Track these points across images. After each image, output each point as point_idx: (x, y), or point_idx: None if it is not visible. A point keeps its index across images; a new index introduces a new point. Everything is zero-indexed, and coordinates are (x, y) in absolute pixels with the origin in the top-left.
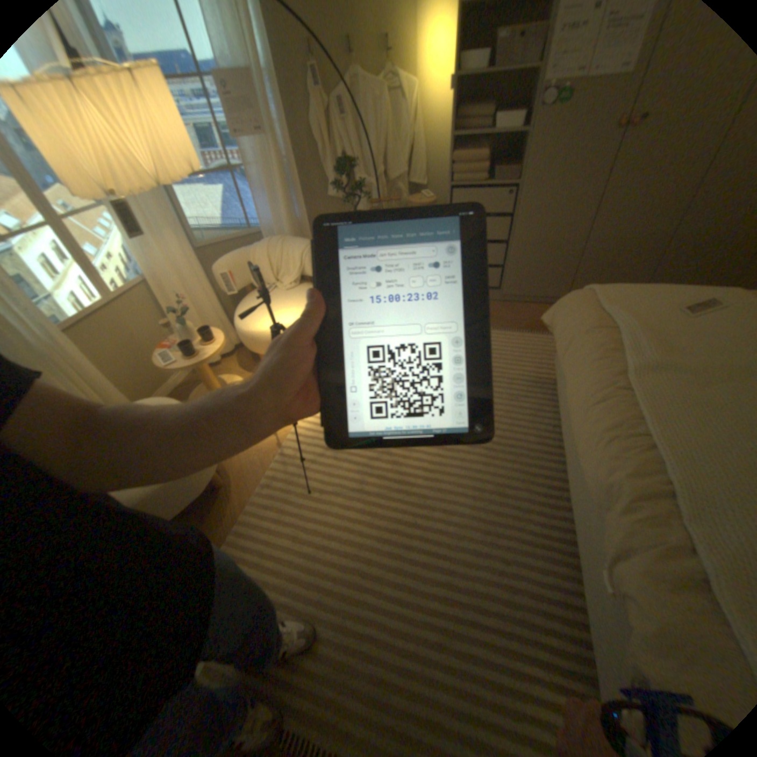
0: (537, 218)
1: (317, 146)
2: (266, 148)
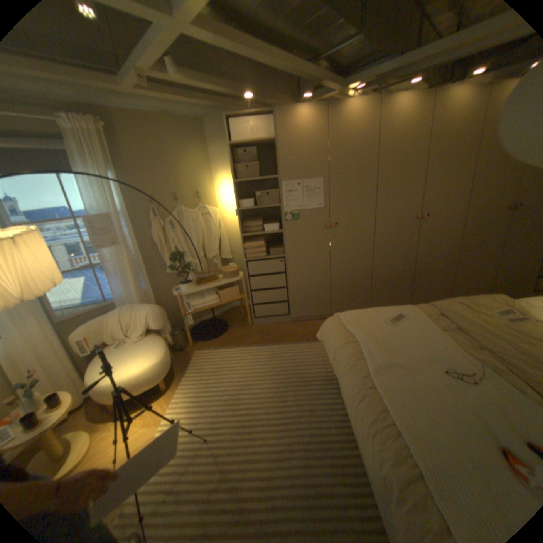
0: (300, 273)
1: (158, 246)
2: (120, 252)
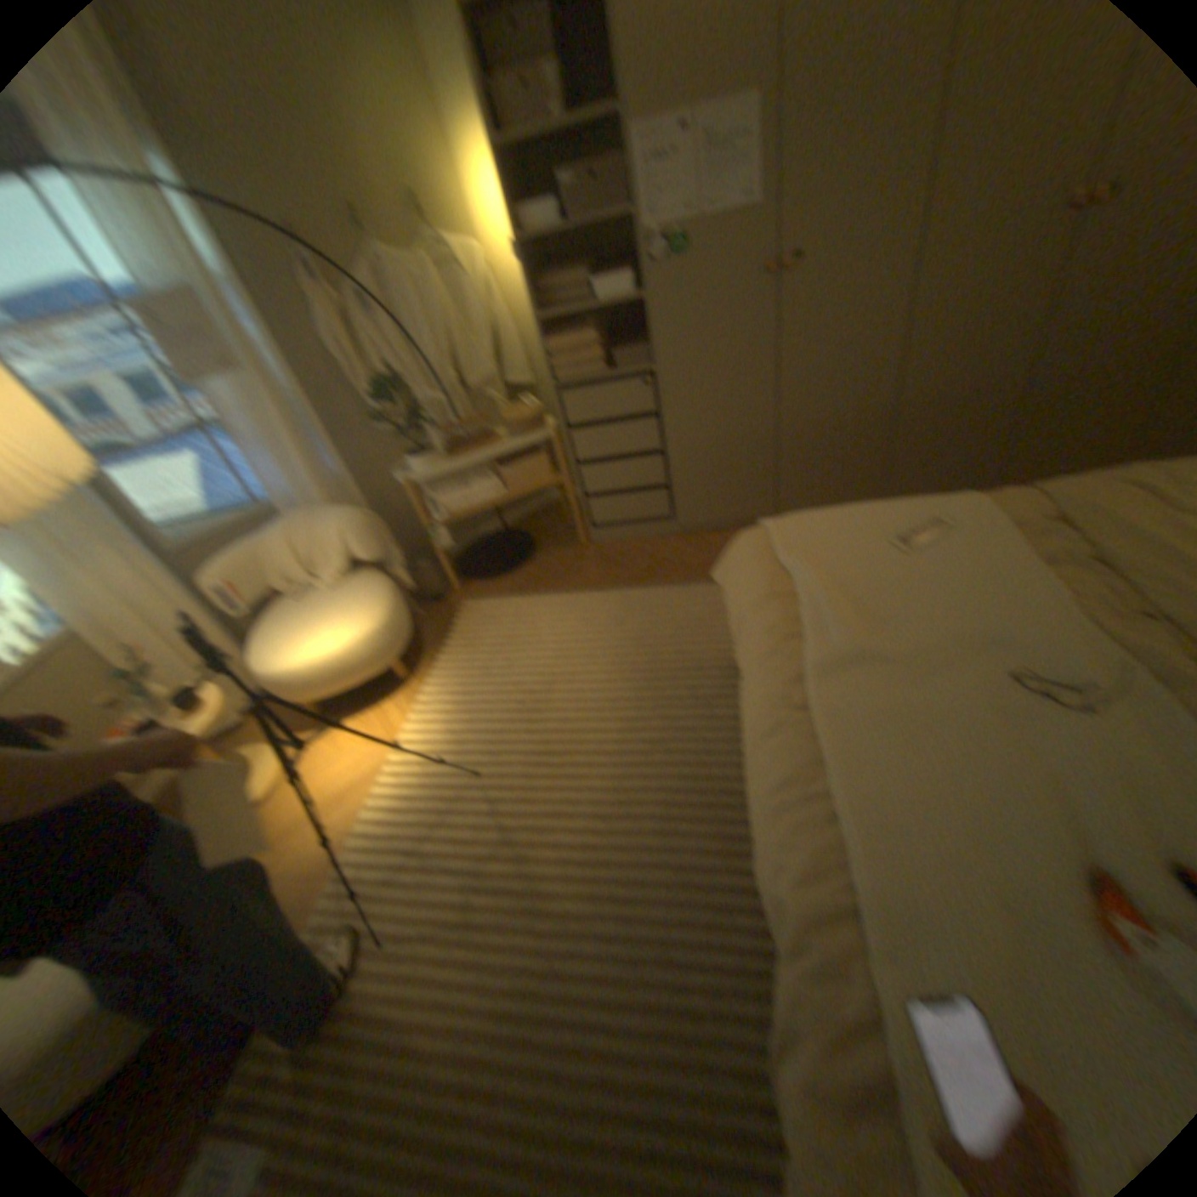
0: (697, 414)
1: (345, 369)
2: (257, 392)
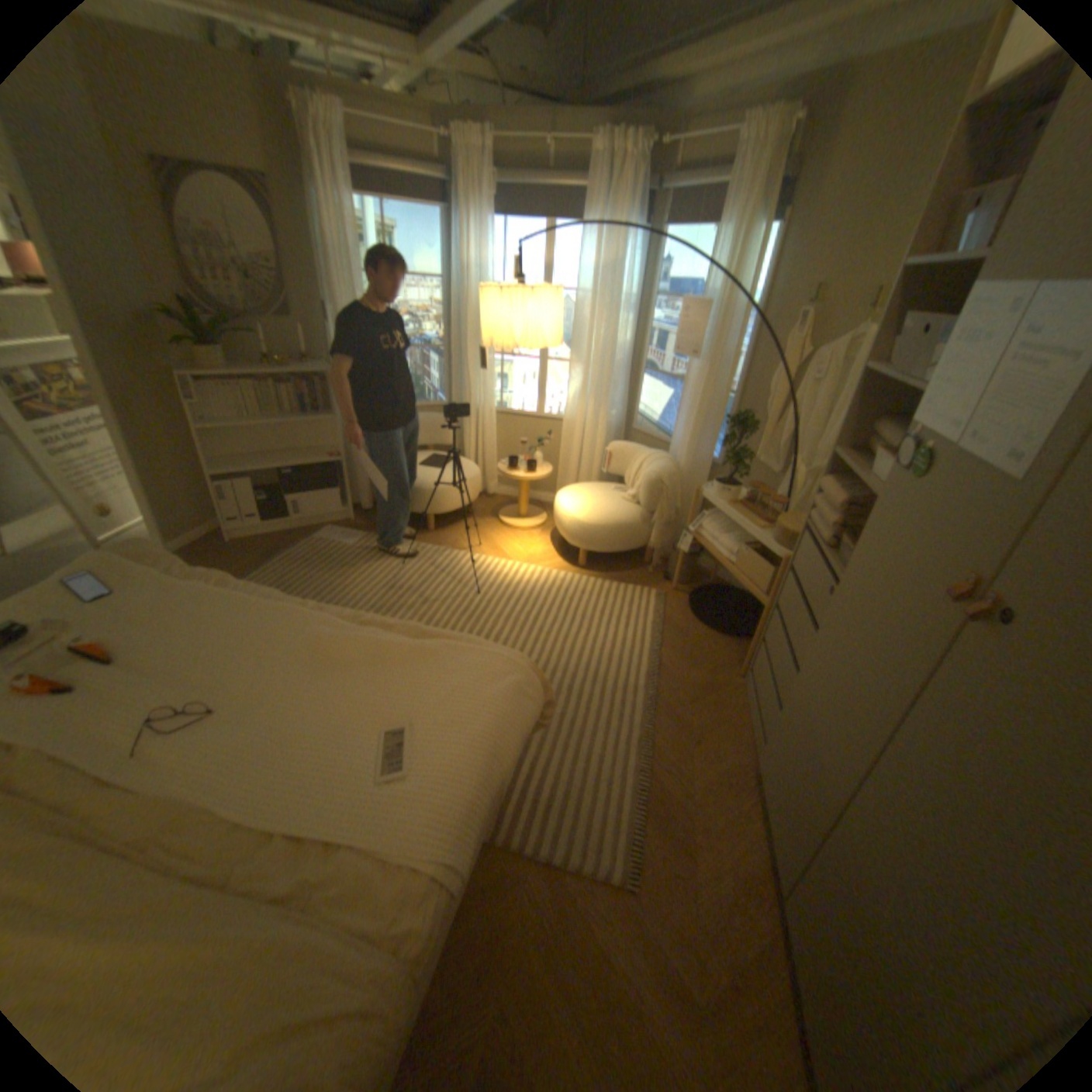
0: (824, 671)
1: (771, 397)
2: (703, 374)
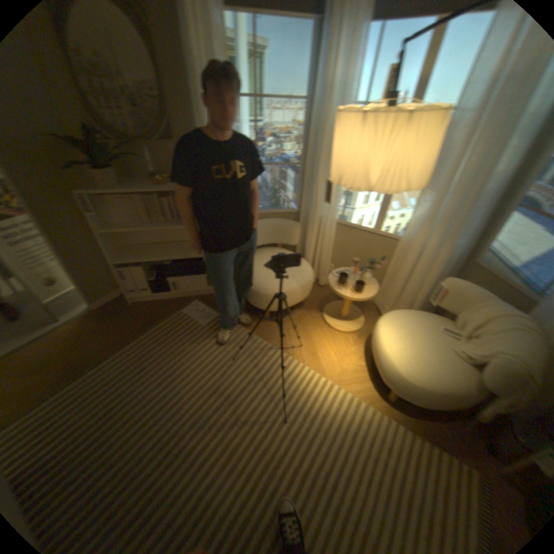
0: None
1: None
2: None
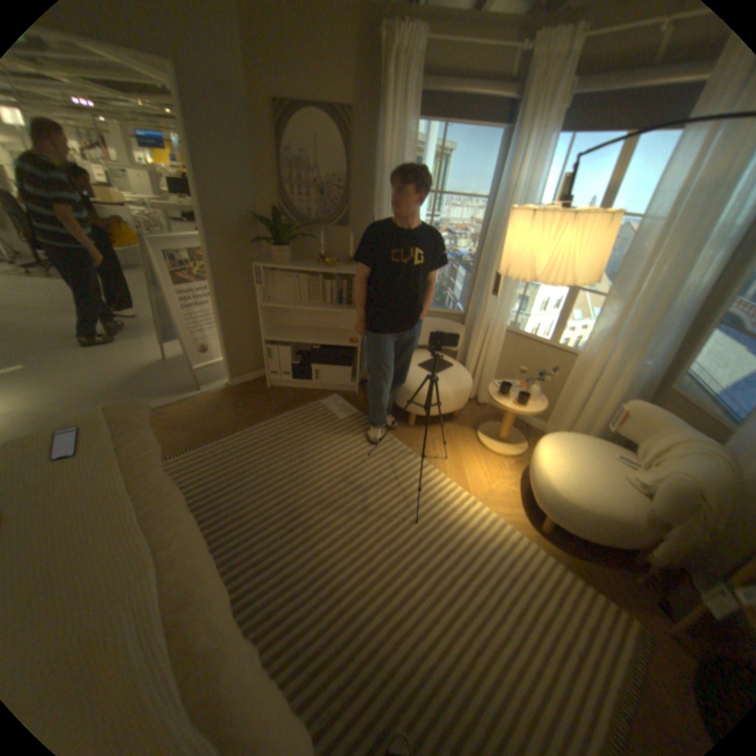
0: None
1: None
2: None
